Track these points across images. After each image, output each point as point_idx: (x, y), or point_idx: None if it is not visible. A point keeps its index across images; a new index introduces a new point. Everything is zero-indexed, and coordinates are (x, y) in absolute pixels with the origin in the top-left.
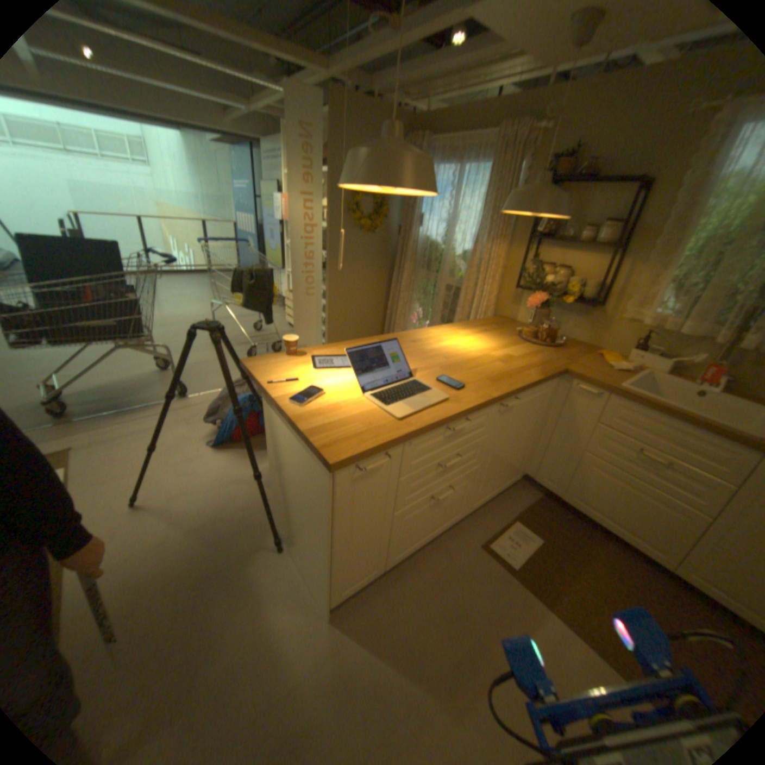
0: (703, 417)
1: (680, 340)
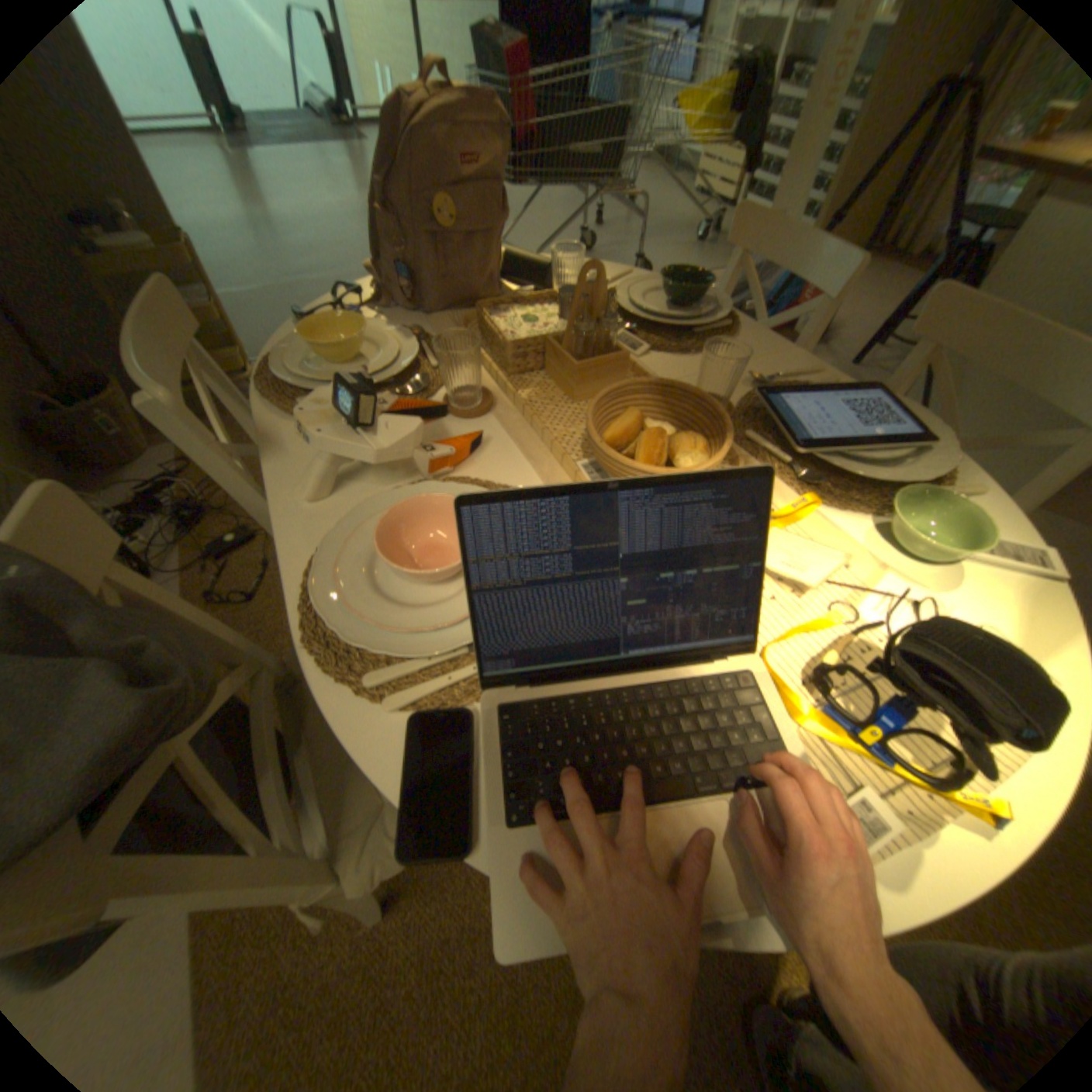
0: None
1: None
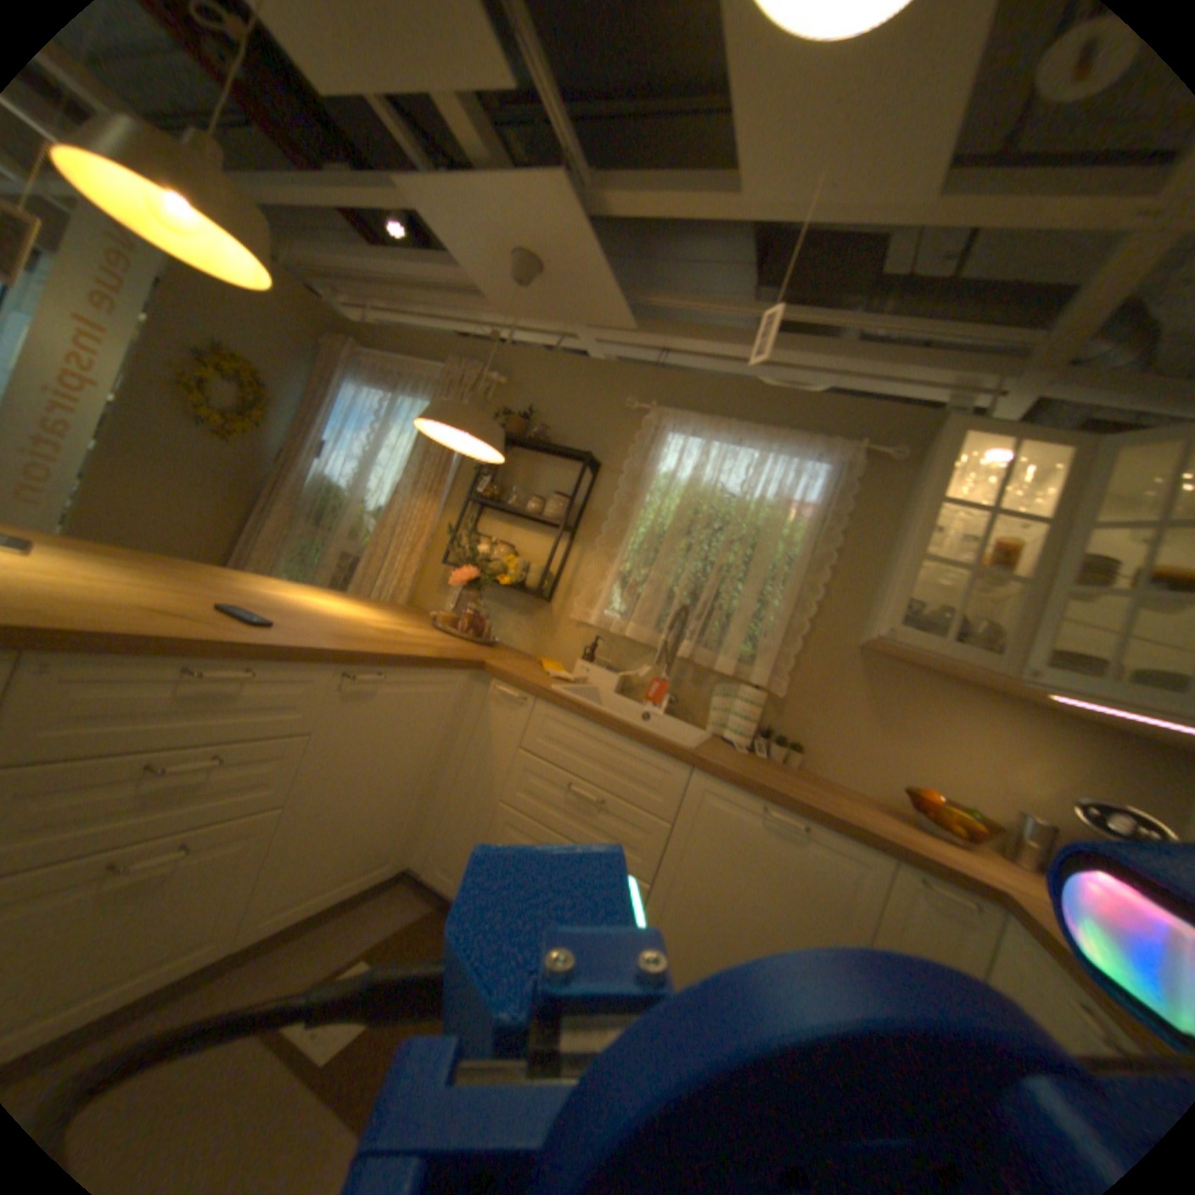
0: (634, 726)
1: (626, 652)
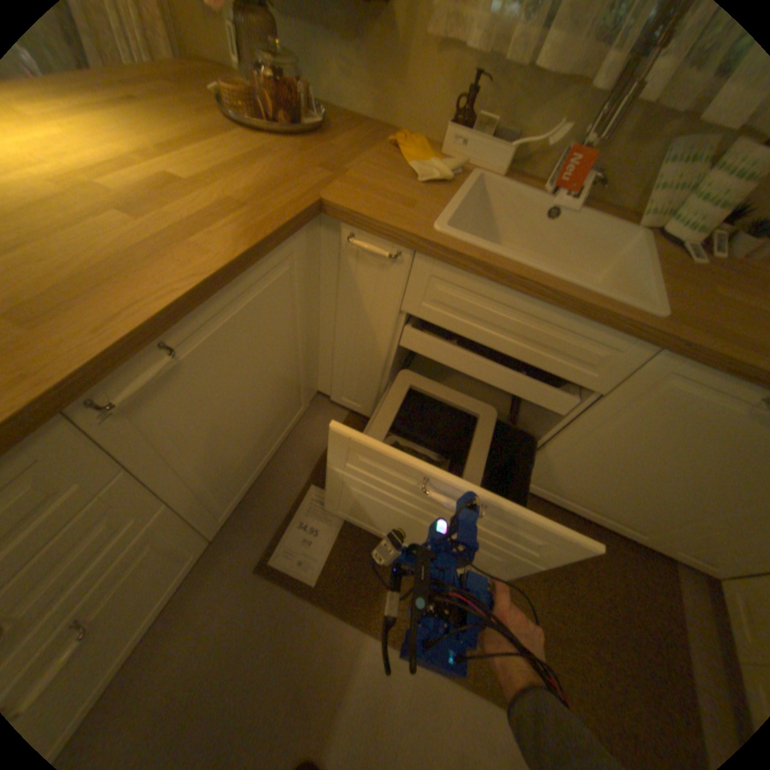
0: (577, 286)
1: (527, 92)
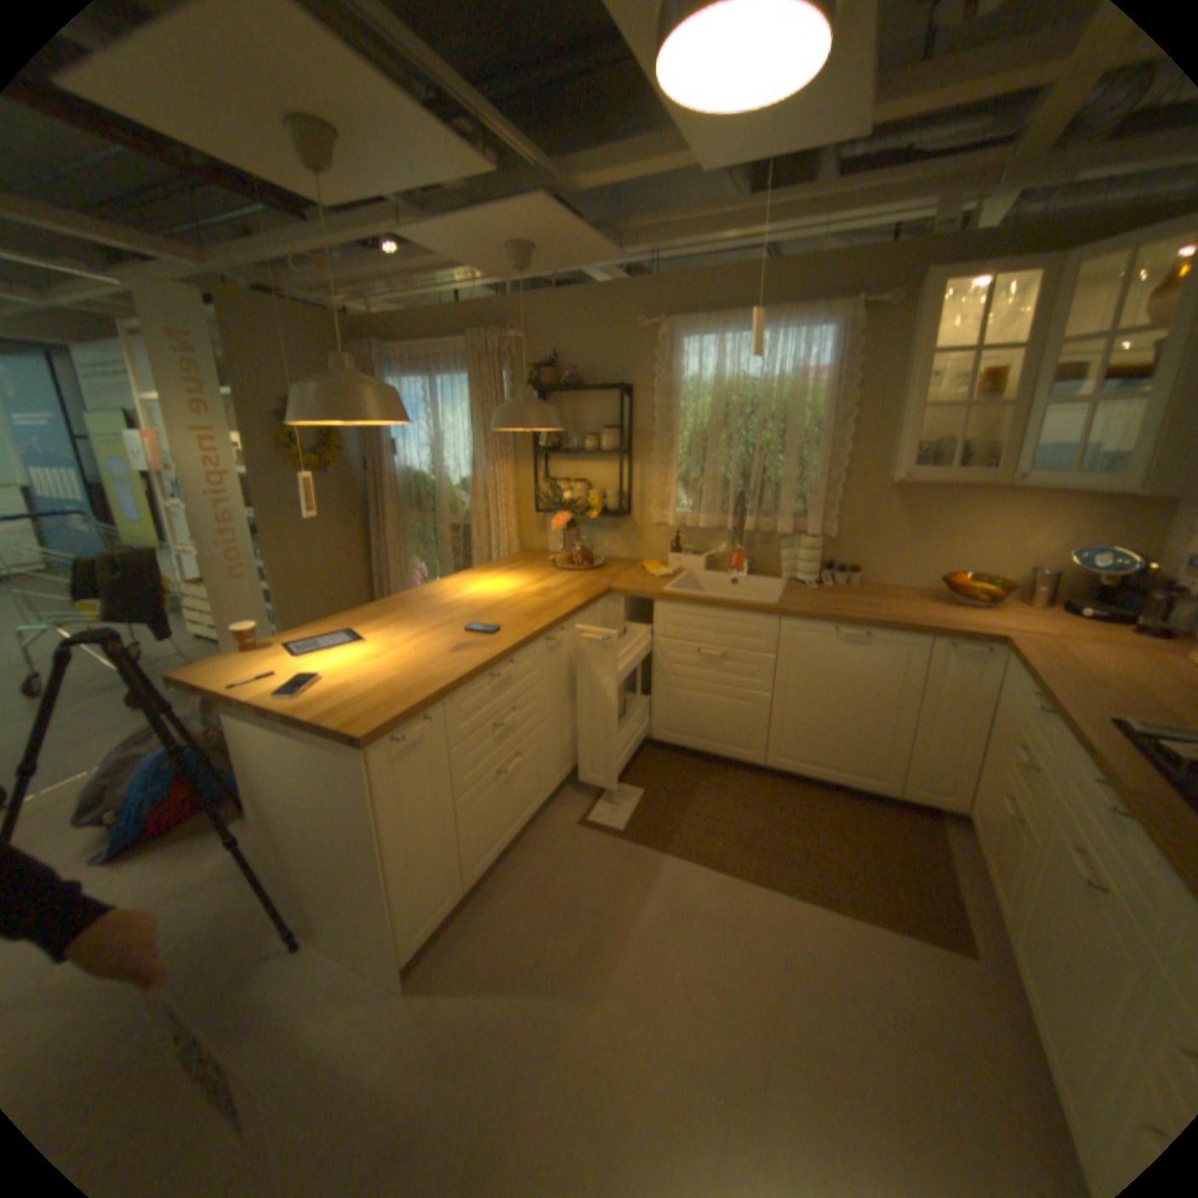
0: (731, 600)
1: (703, 536)
